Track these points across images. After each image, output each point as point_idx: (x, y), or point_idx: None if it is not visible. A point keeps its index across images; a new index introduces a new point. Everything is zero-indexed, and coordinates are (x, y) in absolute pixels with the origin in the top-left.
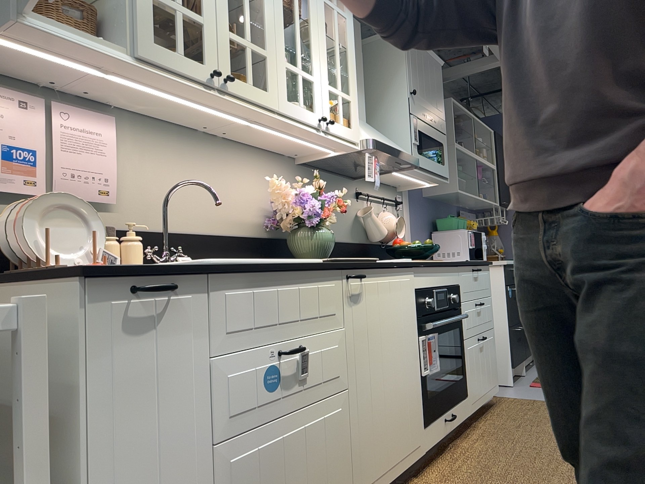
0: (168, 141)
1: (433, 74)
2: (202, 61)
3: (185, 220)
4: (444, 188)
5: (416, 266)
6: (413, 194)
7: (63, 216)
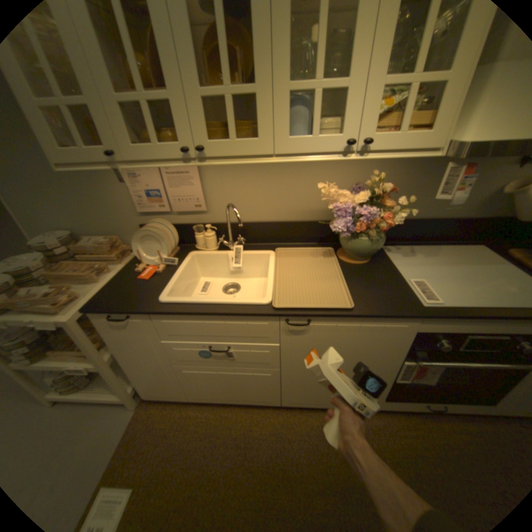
0: None
1: None
2: (175, 138)
3: (256, 213)
4: None
5: (426, 318)
6: None
7: (153, 236)
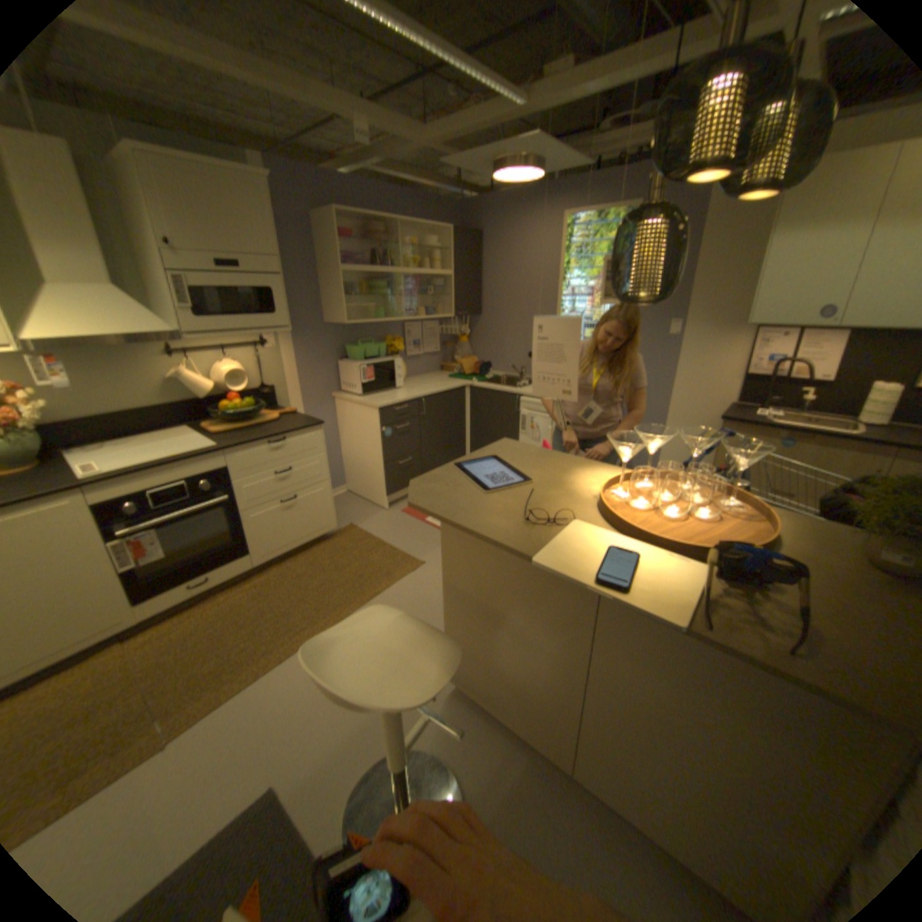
0: None
1: (236, 196)
2: None
3: None
4: (337, 317)
5: (82, 486)
6: (299, 325)
7: None
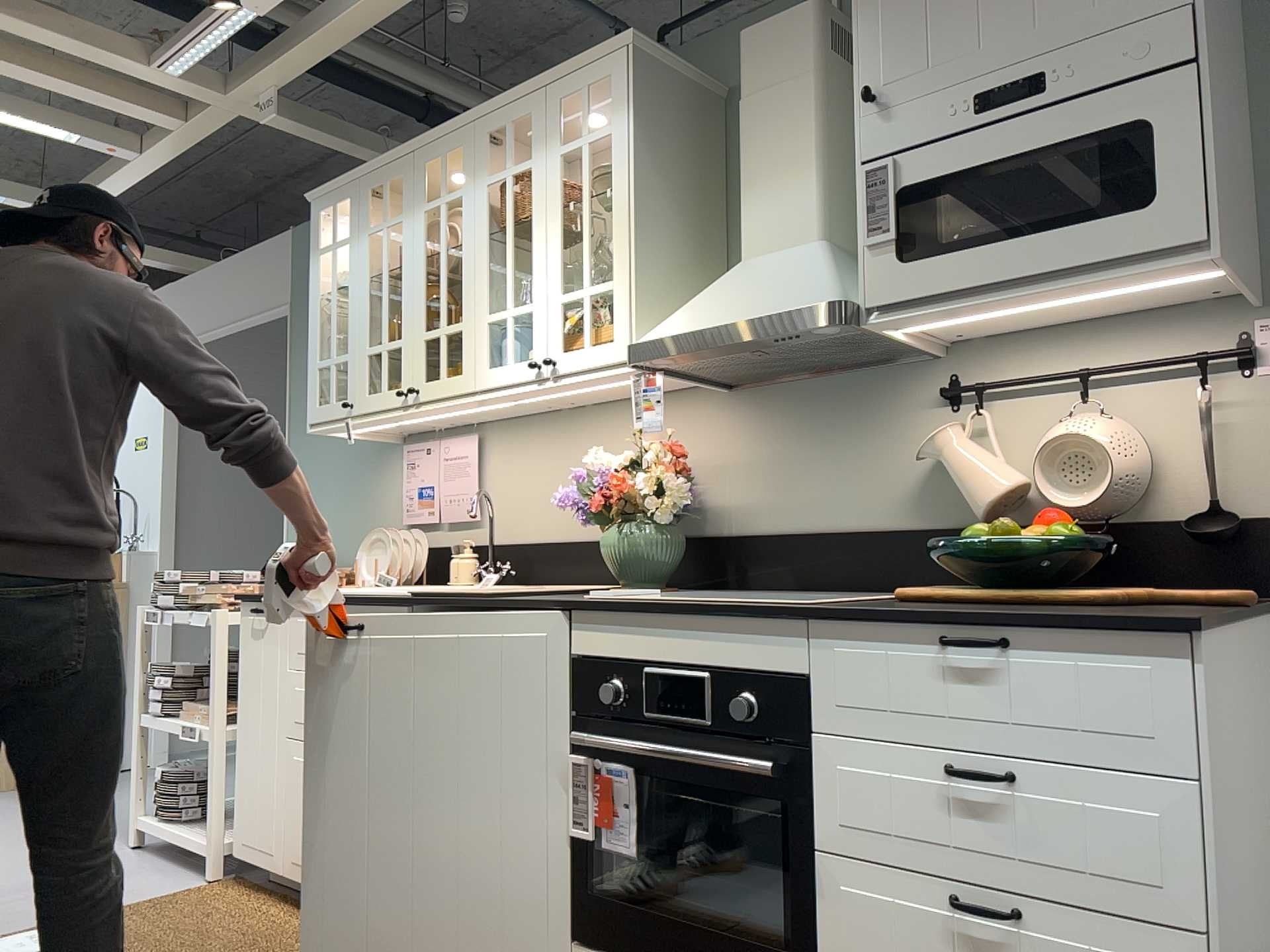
0: (528, 436)
1: None
2: (400, 384)
3: (543, 526)
4: None
5: (565, 609)
6: None
7: (388, 545)
